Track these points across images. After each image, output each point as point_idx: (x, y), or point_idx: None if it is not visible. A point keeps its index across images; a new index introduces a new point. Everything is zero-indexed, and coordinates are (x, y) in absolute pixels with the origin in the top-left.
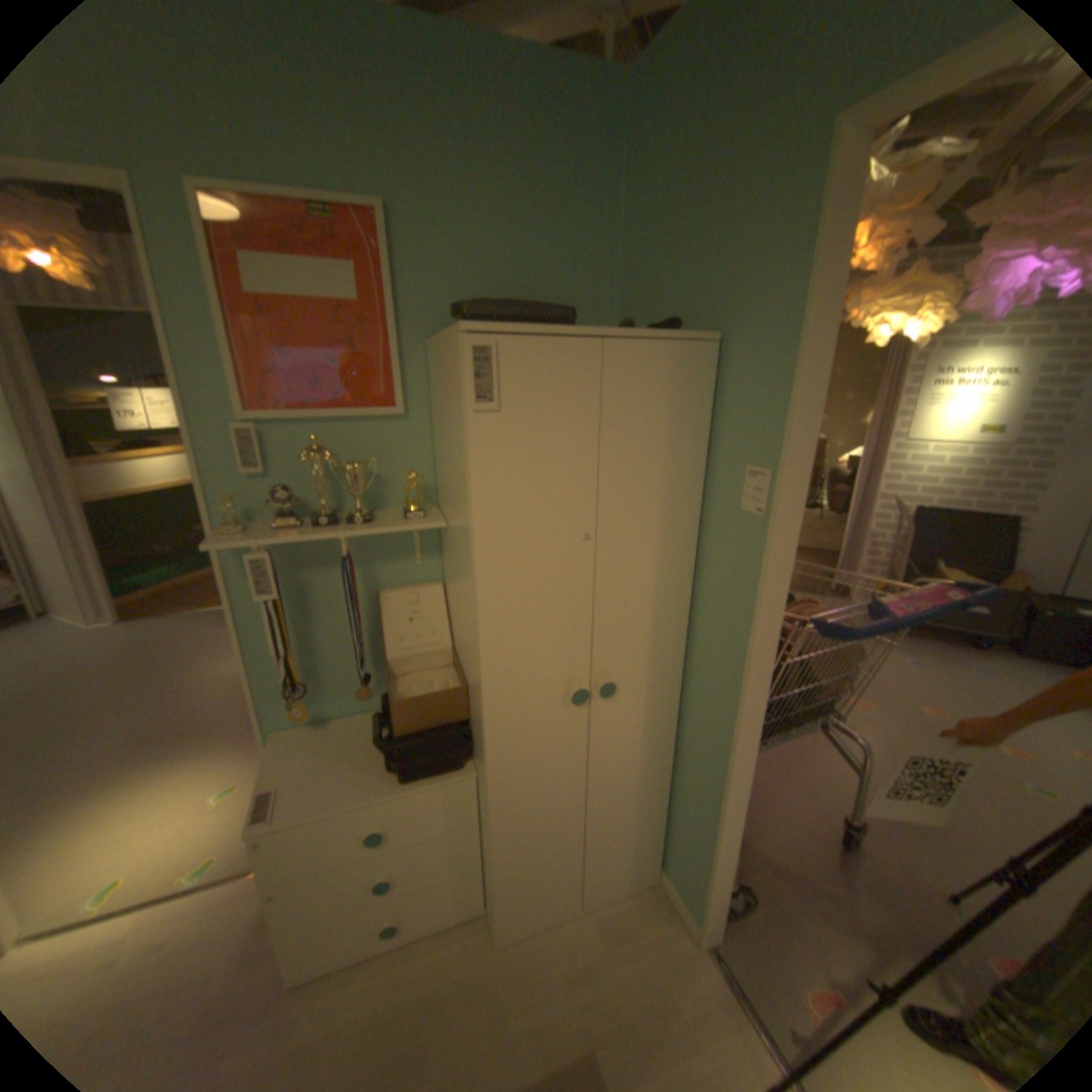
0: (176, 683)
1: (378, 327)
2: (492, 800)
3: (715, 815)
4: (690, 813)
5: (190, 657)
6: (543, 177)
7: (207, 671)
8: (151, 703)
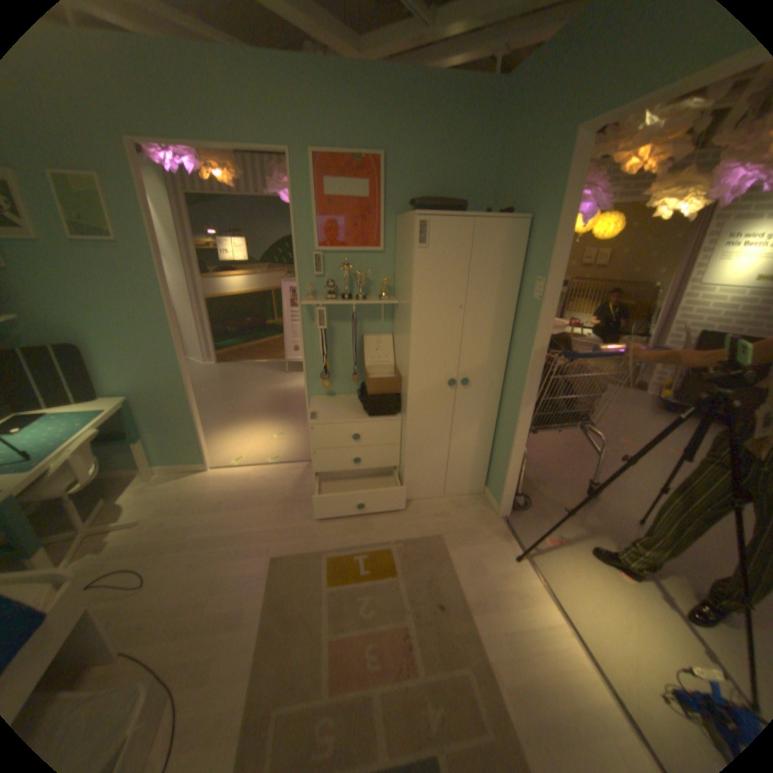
0: (250, 391)
1: (375, 210)
2: (407, 425)
3: (510, 448)
4: (500, 452)
5: (254, 381)
6: (458, 135)
7: (263, 387)
8: (241, 397)
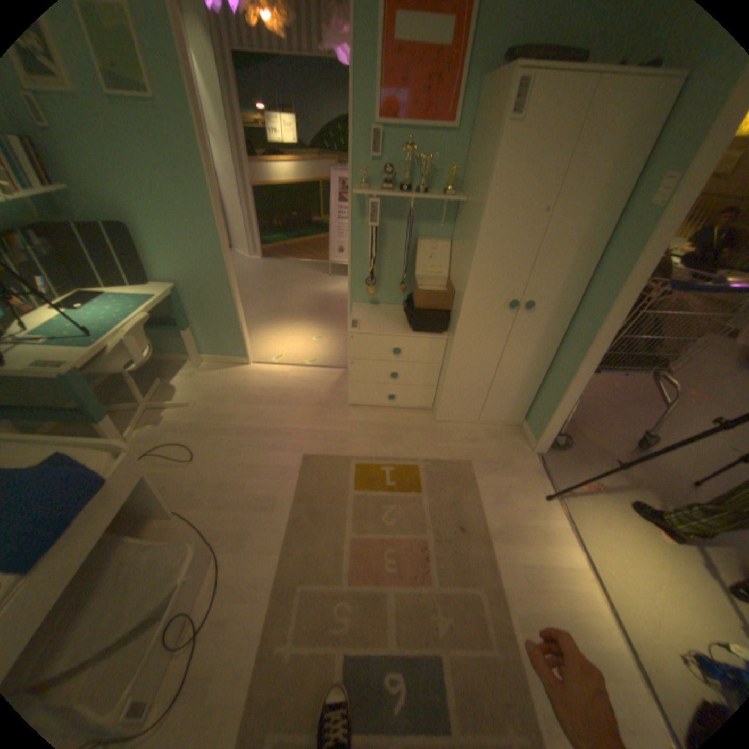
0: (293, 290)
1: (457, 67)
2: (453, 346)
3: (565, 386)
4: (551, 388)
5: (297, 280)
6: None
7: (306, 288)
8: (283, 296)
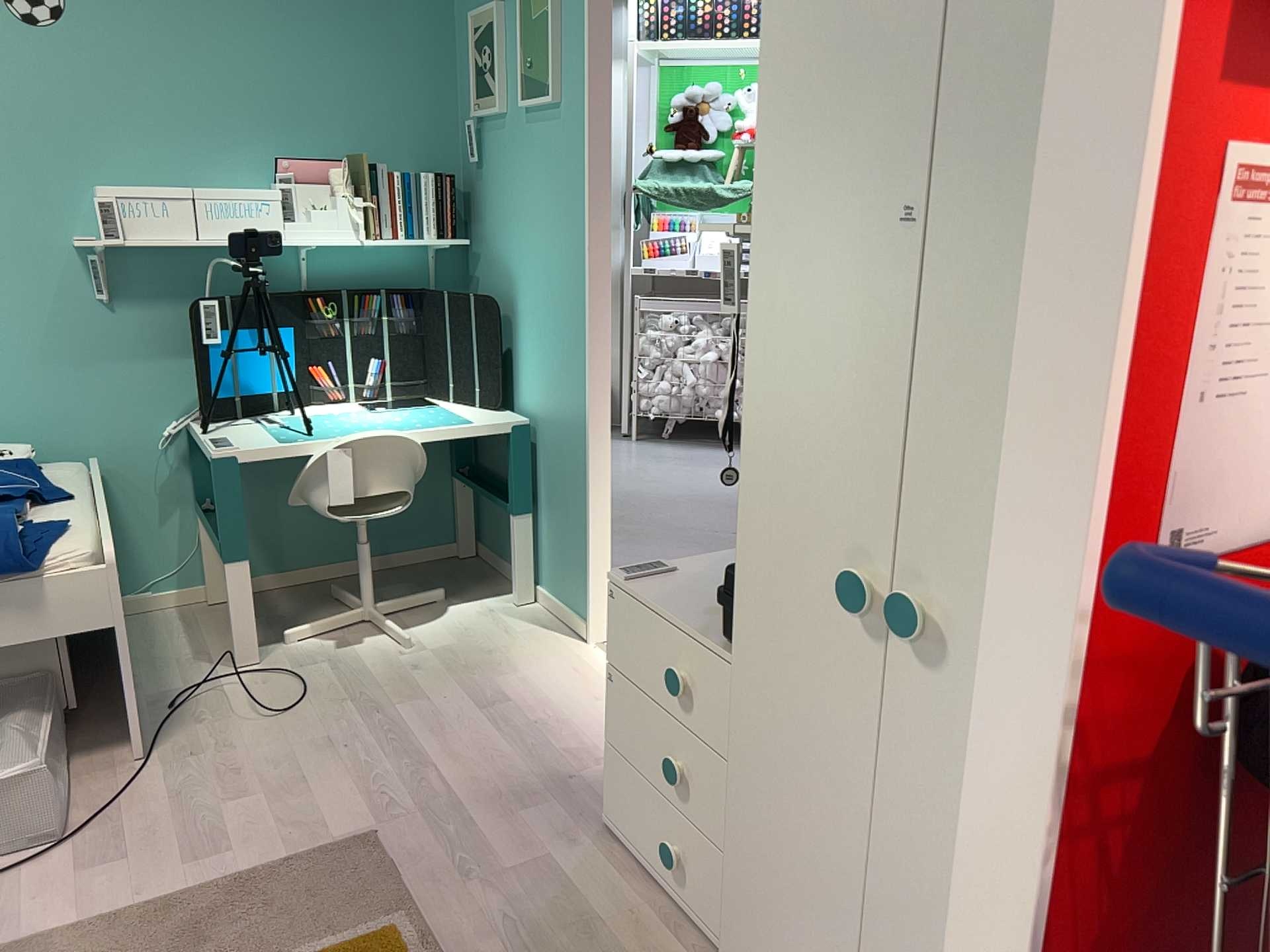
0: None
1: None
2: (735, 709)
3: None
4: None
5: None
6: None
7: None
8: None
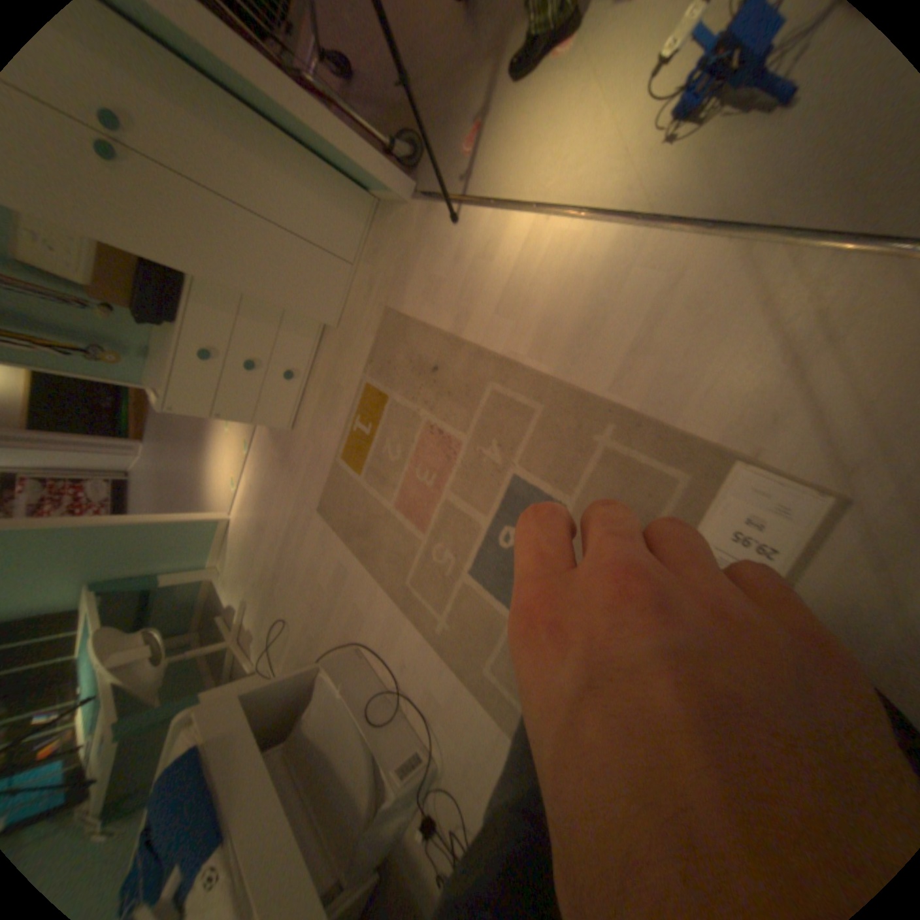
0: (174, 422)
1: None
2: (189, 270)
3: (282, 105)
4: (299, 128)
5: None
6: None
7: None
8: (177, 437)
